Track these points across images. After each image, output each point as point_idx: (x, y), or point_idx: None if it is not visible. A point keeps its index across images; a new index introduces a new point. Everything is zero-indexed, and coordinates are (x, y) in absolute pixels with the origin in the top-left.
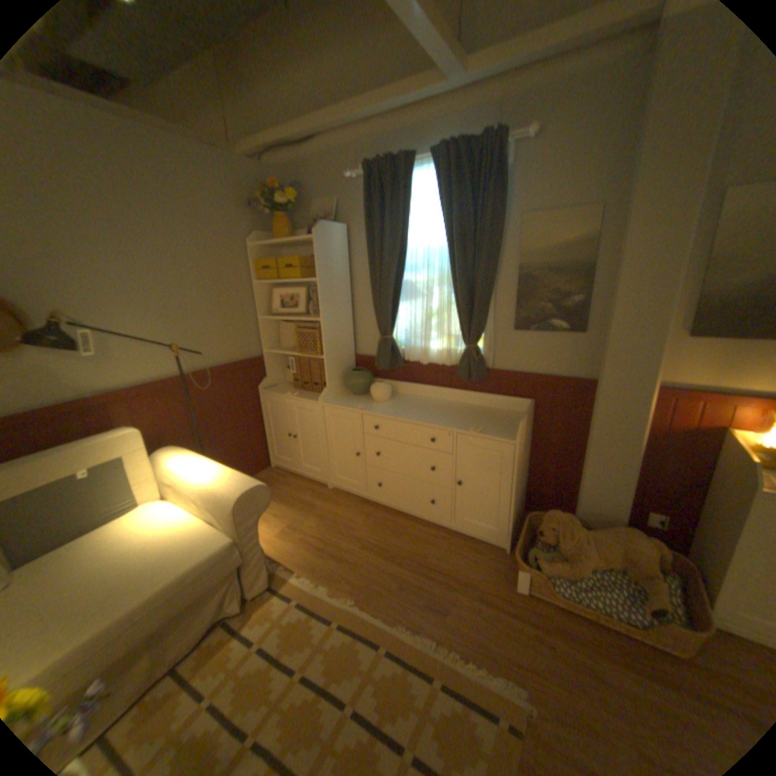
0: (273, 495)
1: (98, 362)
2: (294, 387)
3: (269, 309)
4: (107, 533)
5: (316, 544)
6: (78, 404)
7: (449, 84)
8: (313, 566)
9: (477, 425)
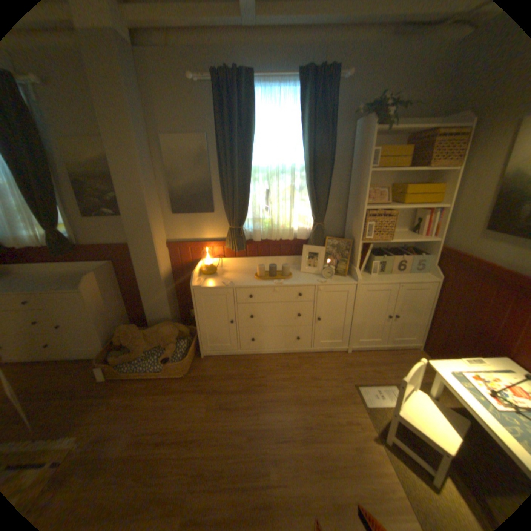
0: None
1: None
2: None
3: None
4: None
5: None
6: None
7: None
8: None
9: (59, 286)
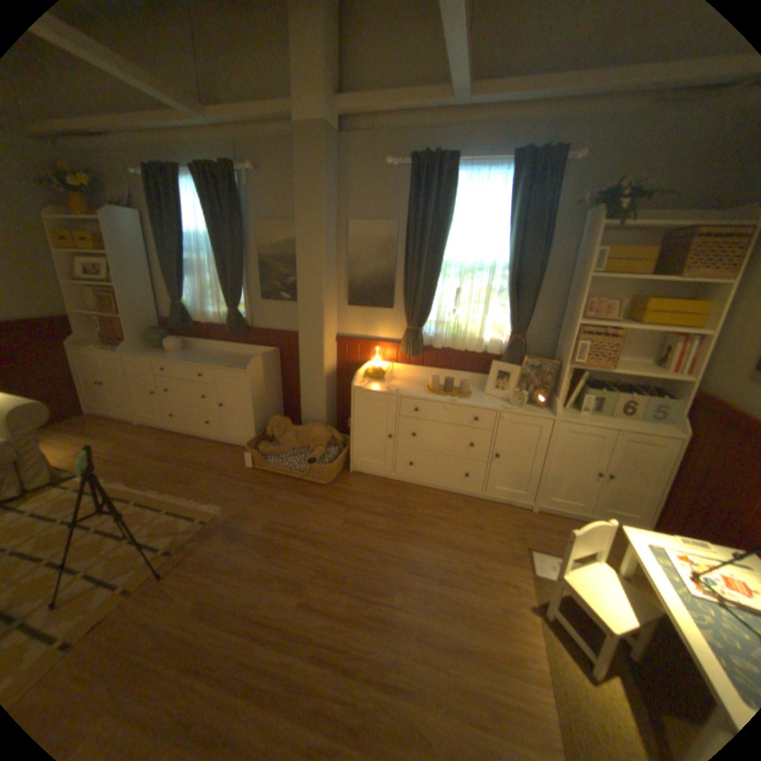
0: (78, 434)
1: None
2: (100, 345)
3: (72, 276)
4: None
5: (106, 459)
6: None
7: (197, 123)
8: (97, 472)
9: (230, 365)
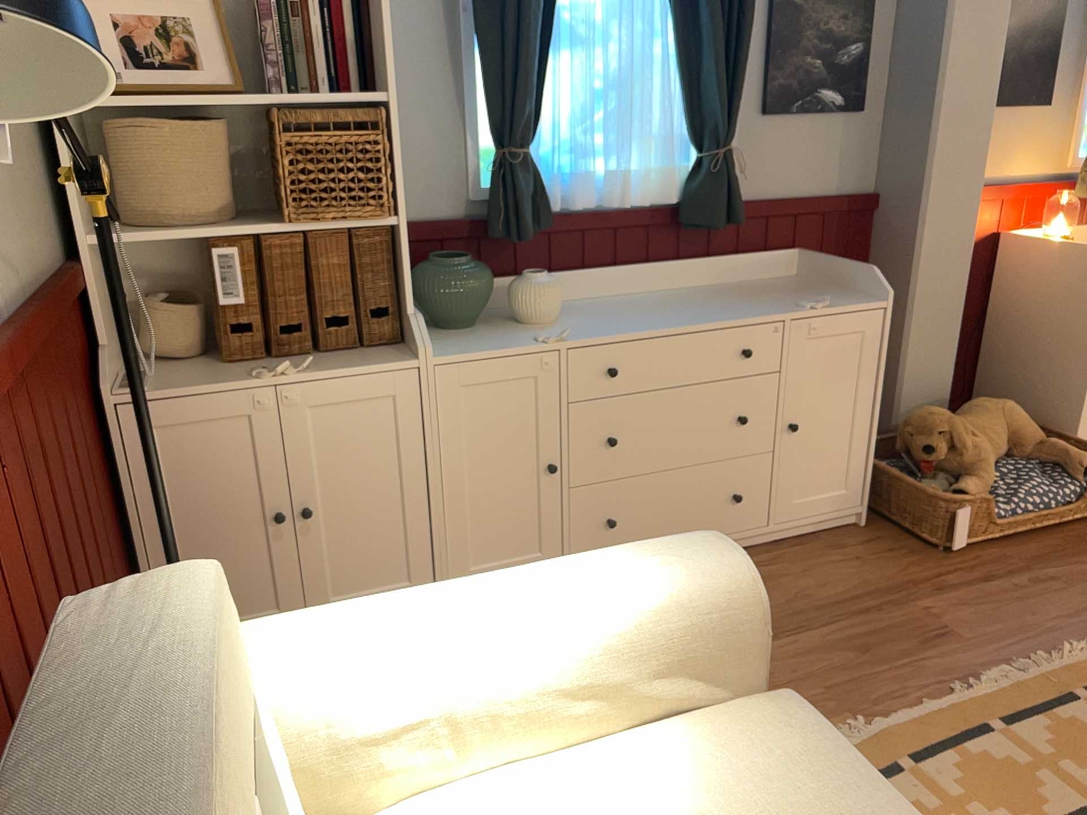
0: None
1: None
2: (223, 363)
3: None
4: None
5: None
6: None
7: None
8: None
9: (799, 303)
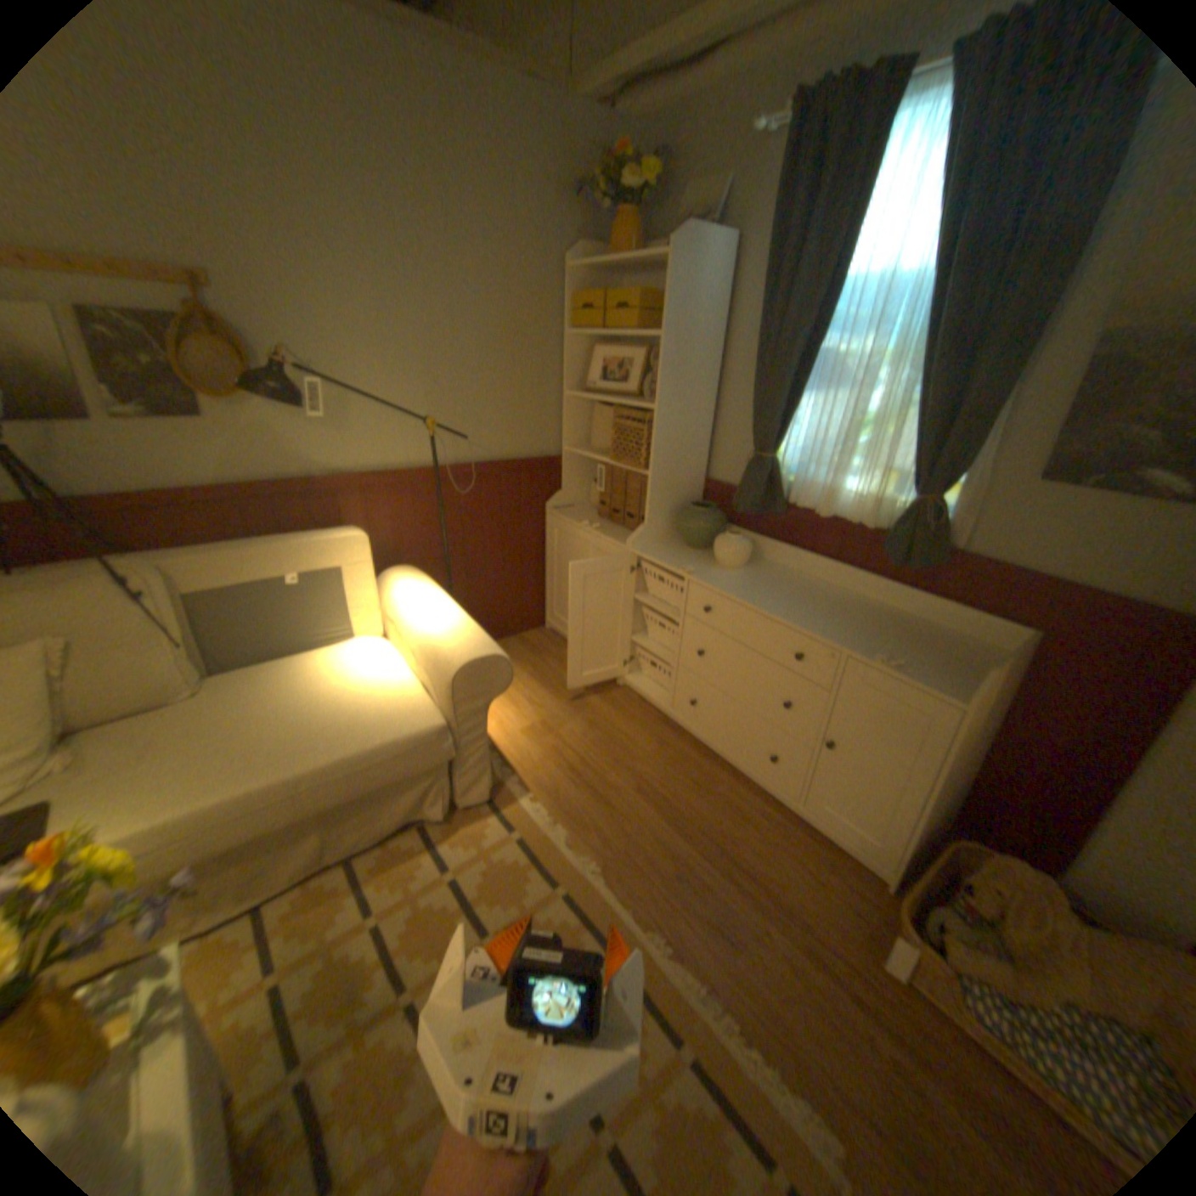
0: (536, 669)
1: (333, 429)
2: (598, 515)
3: (584, 380)
4: (306, 663)
5: (574, 761)
6: (303, 484)
7: None
8: (558, 793)
9: (896, 654)
